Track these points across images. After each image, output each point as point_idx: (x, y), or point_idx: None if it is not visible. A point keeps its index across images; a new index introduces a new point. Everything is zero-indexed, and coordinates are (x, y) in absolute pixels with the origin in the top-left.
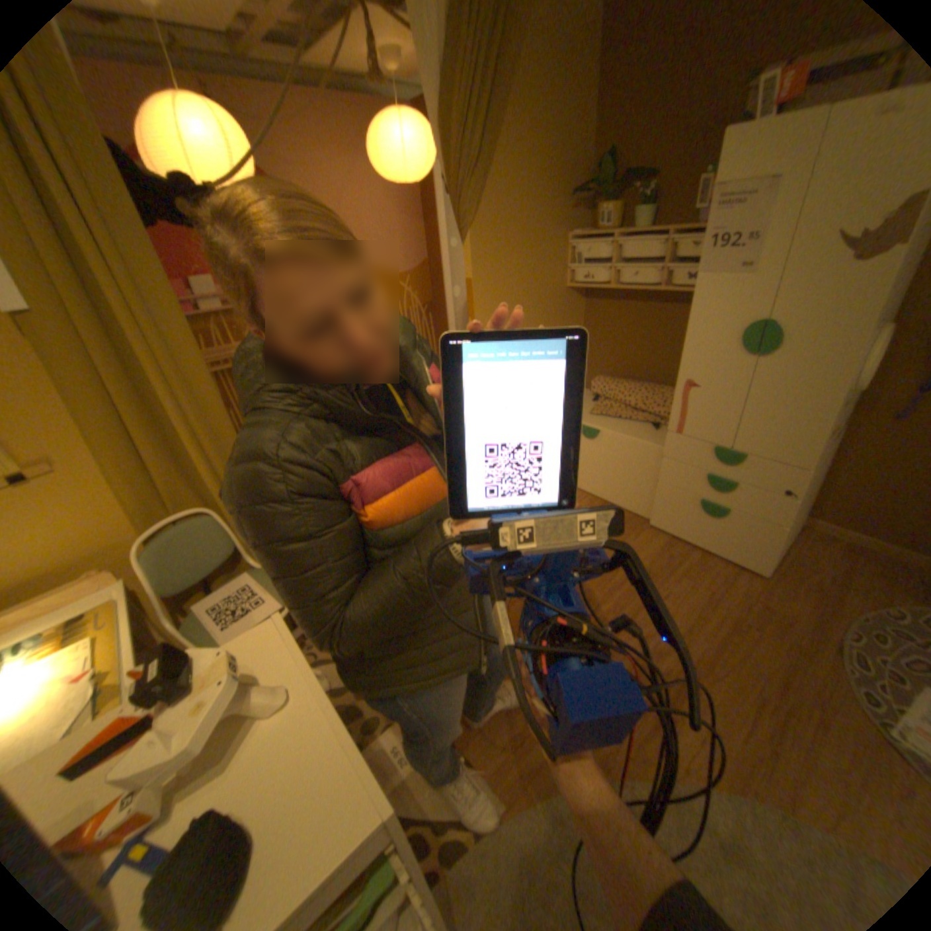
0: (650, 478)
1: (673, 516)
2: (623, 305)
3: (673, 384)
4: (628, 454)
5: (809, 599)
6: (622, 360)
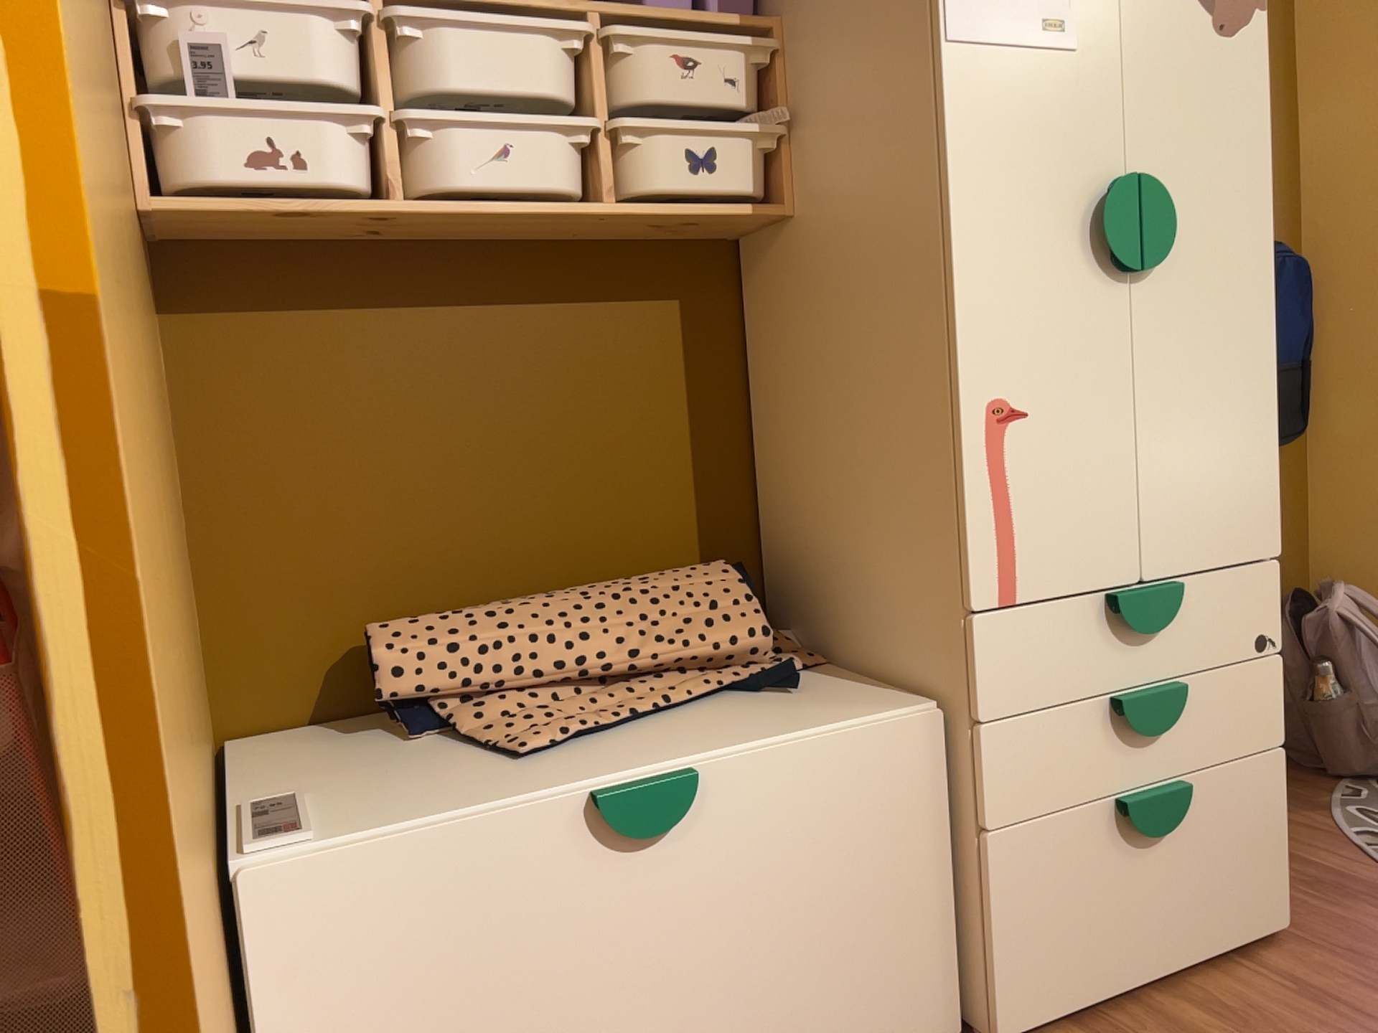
0: (928, 856)
1: (1060, 939)
2: (373, 324)
3: (635, 571)
4: (834, 810)
5: (1360, 908)
6: (420, 546)
